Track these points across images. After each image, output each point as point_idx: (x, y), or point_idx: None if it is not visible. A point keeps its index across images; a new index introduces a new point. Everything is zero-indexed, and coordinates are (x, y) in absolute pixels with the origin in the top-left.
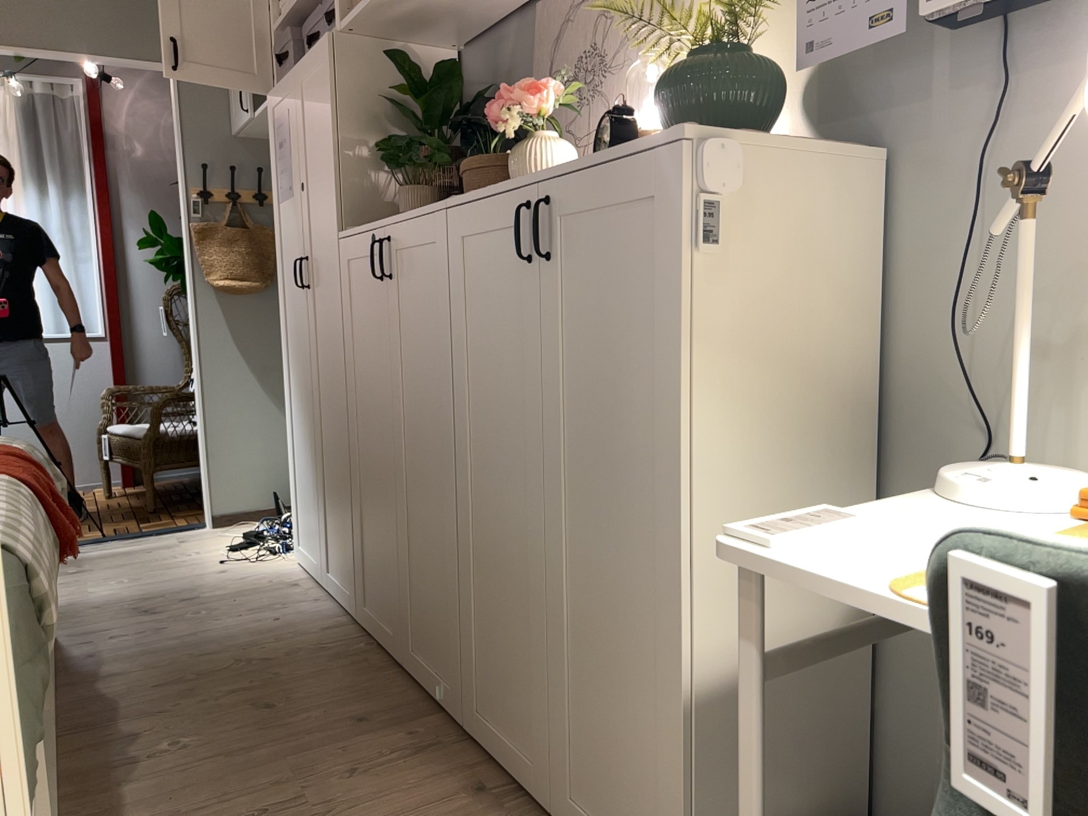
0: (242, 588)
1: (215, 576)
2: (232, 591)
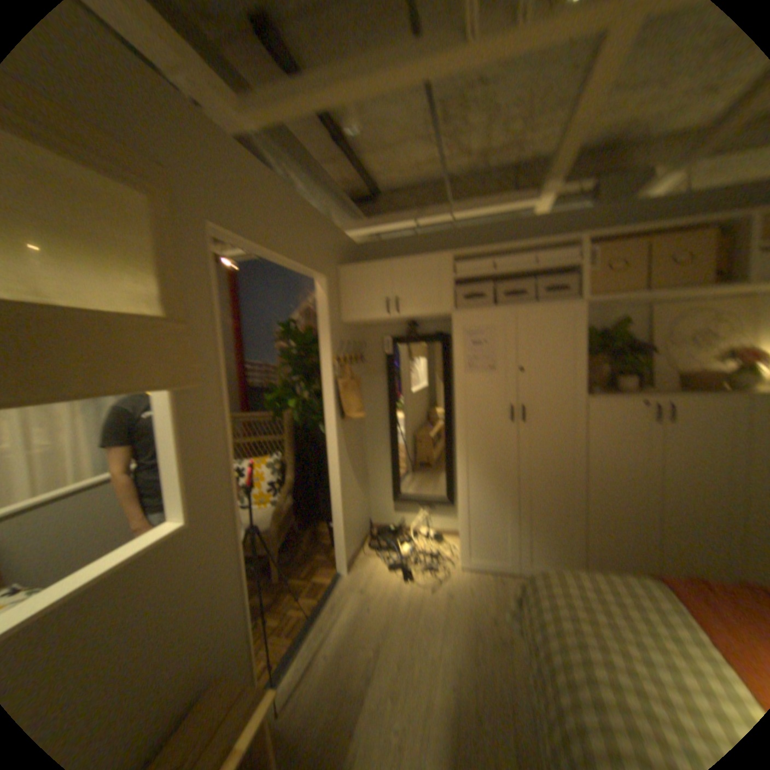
0: (488, 598)
1: (456, 601)
2: (493, 604)
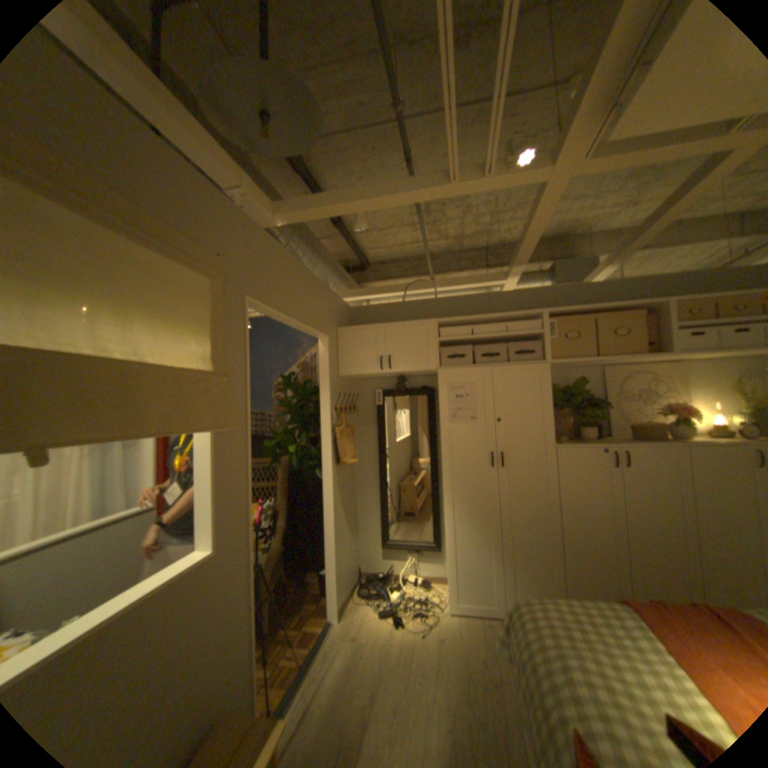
0: (478, 643)
1: (447, 647)
2: (483, 649)
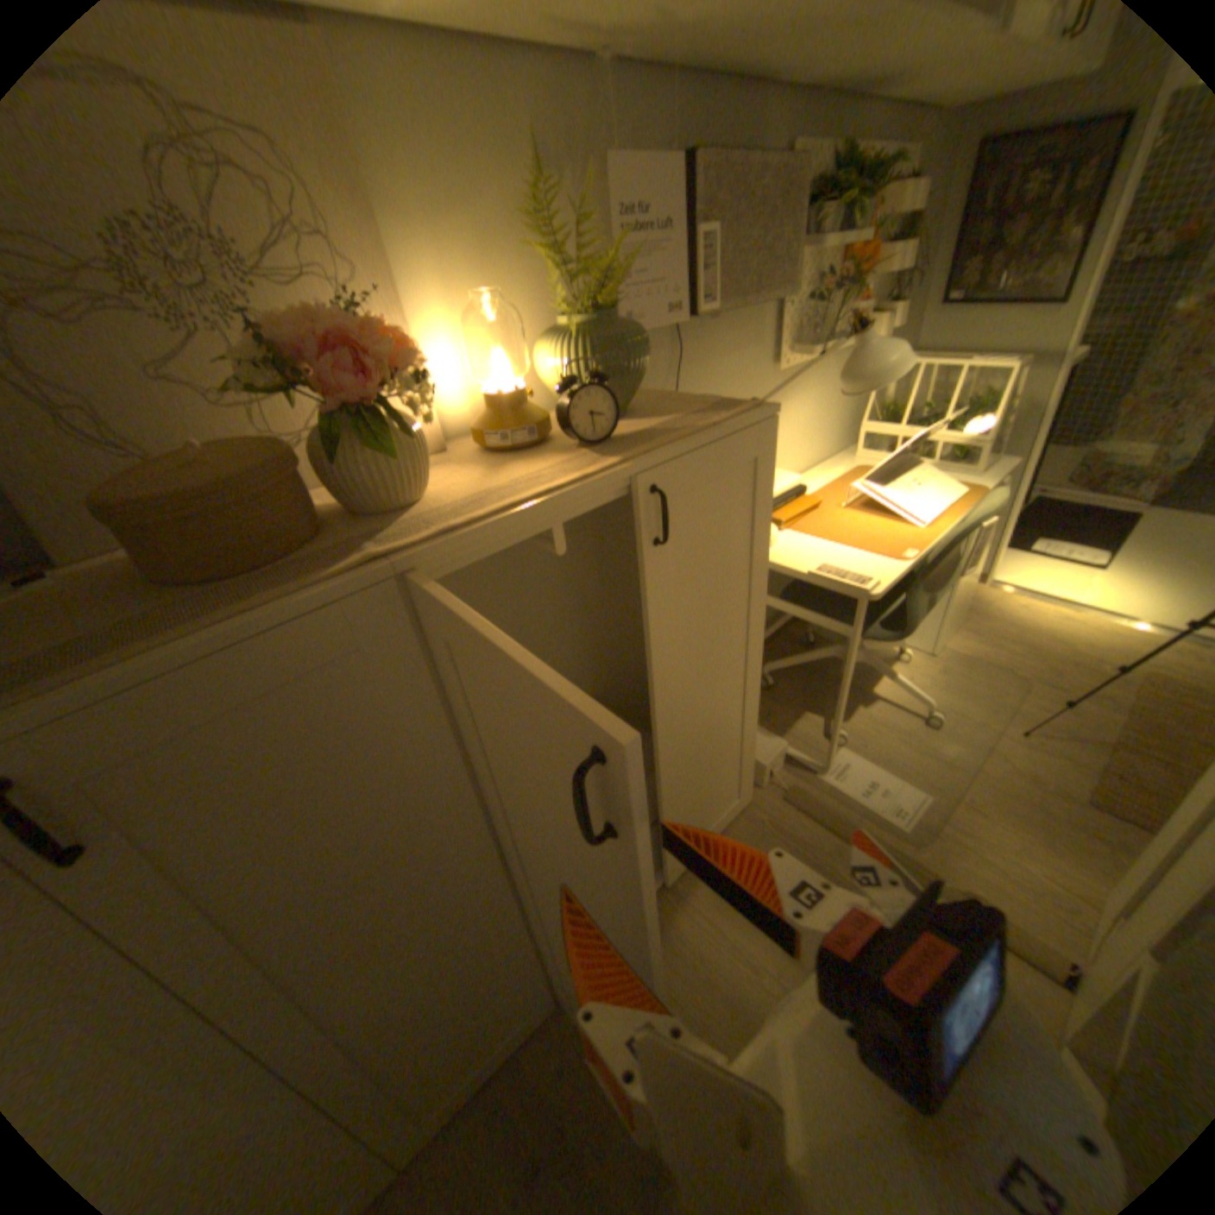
0: None
1: None
2: None
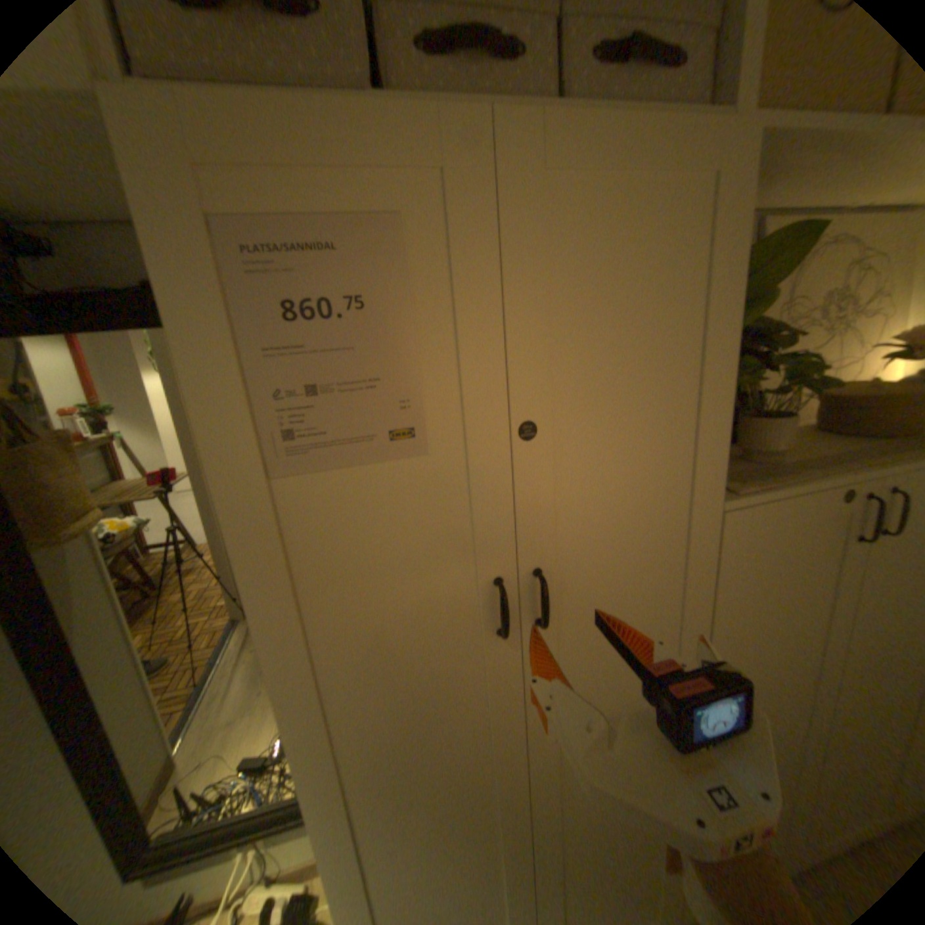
0: None
1: None
2: None
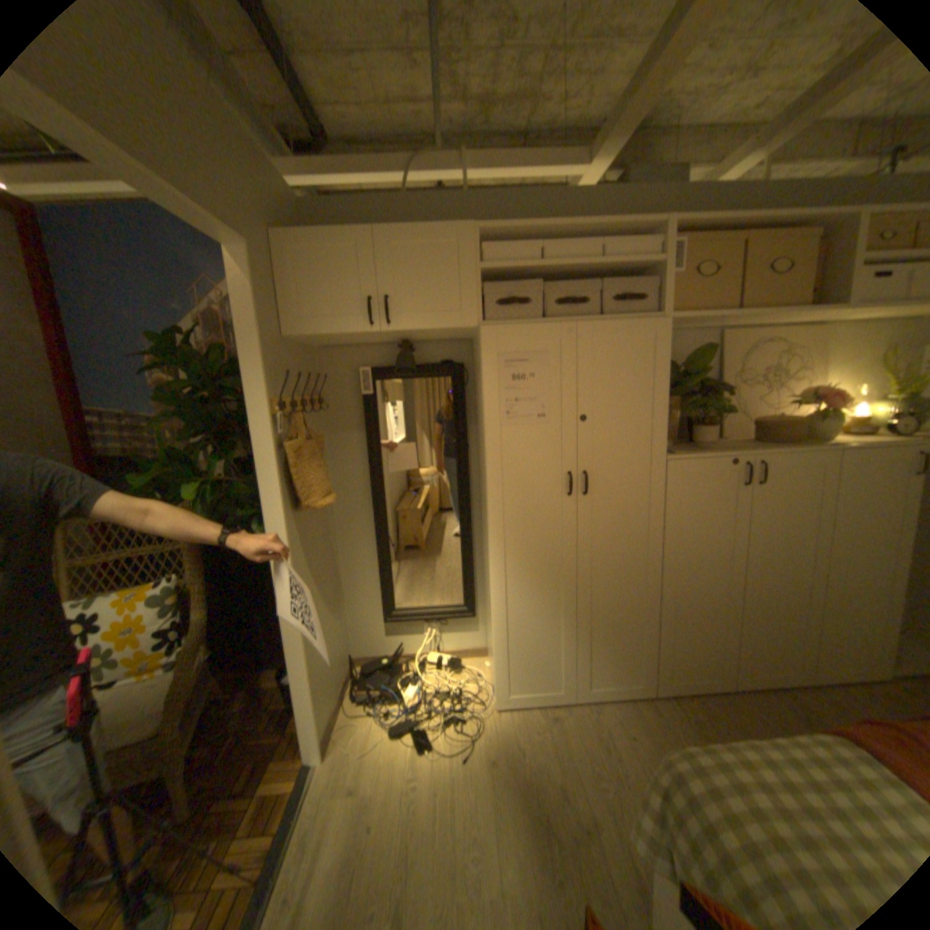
0: (546, 754)
1: (503, 772)
2: (554, 763)
